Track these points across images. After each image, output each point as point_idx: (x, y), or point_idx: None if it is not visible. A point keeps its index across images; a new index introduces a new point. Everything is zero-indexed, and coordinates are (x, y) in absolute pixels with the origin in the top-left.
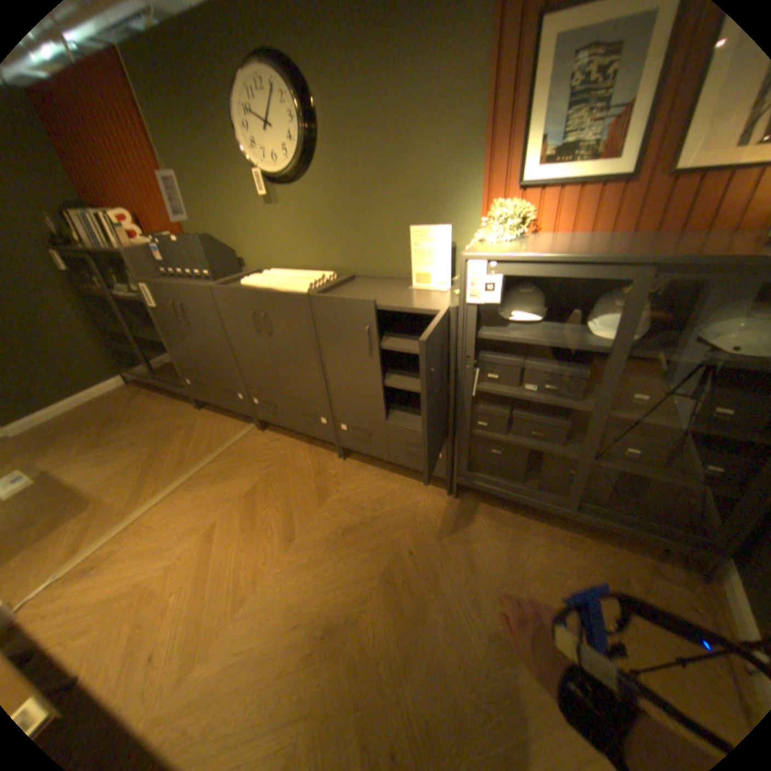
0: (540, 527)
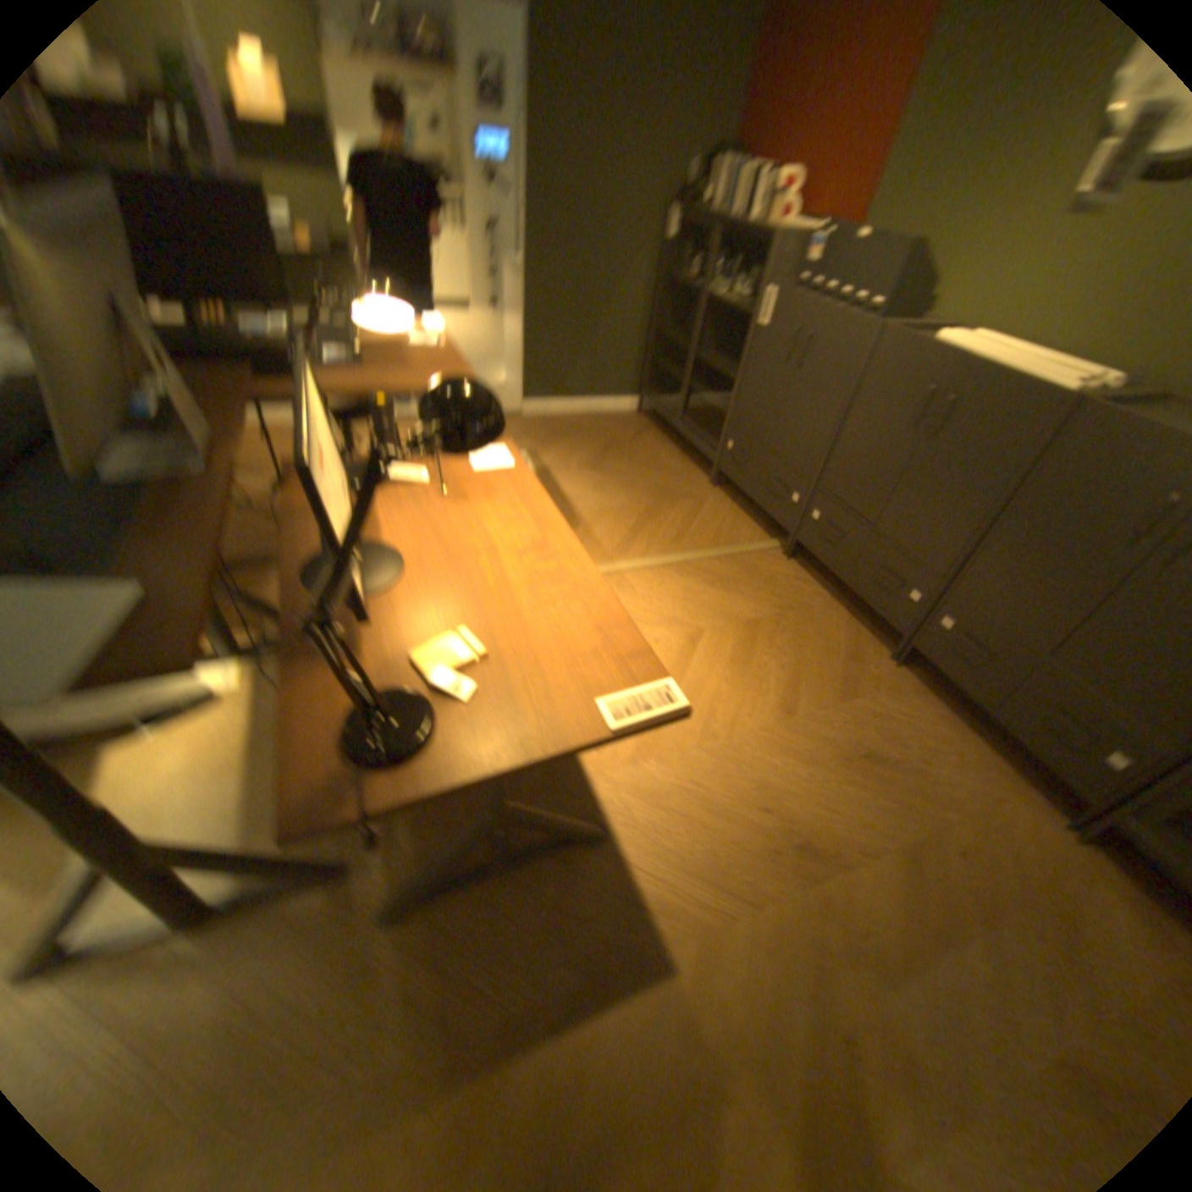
0: None
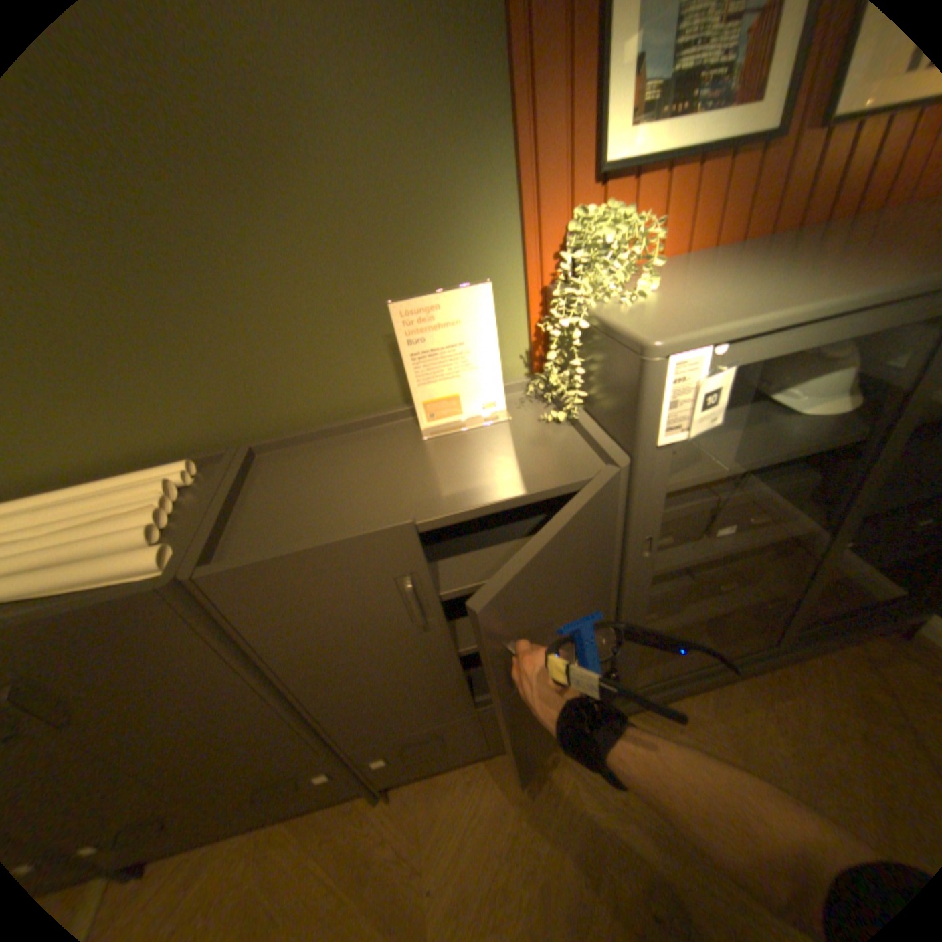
0: (735, 693)
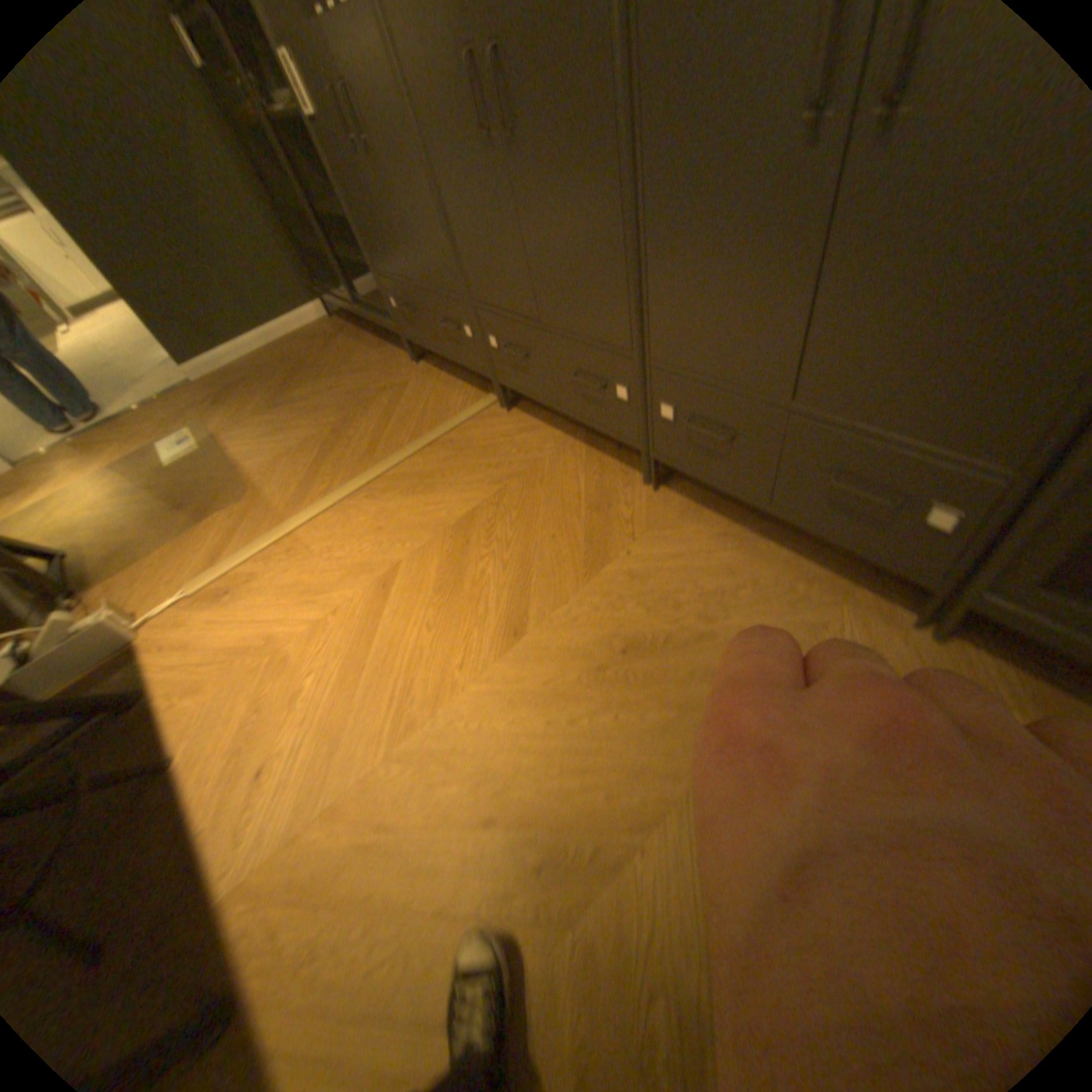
0: None
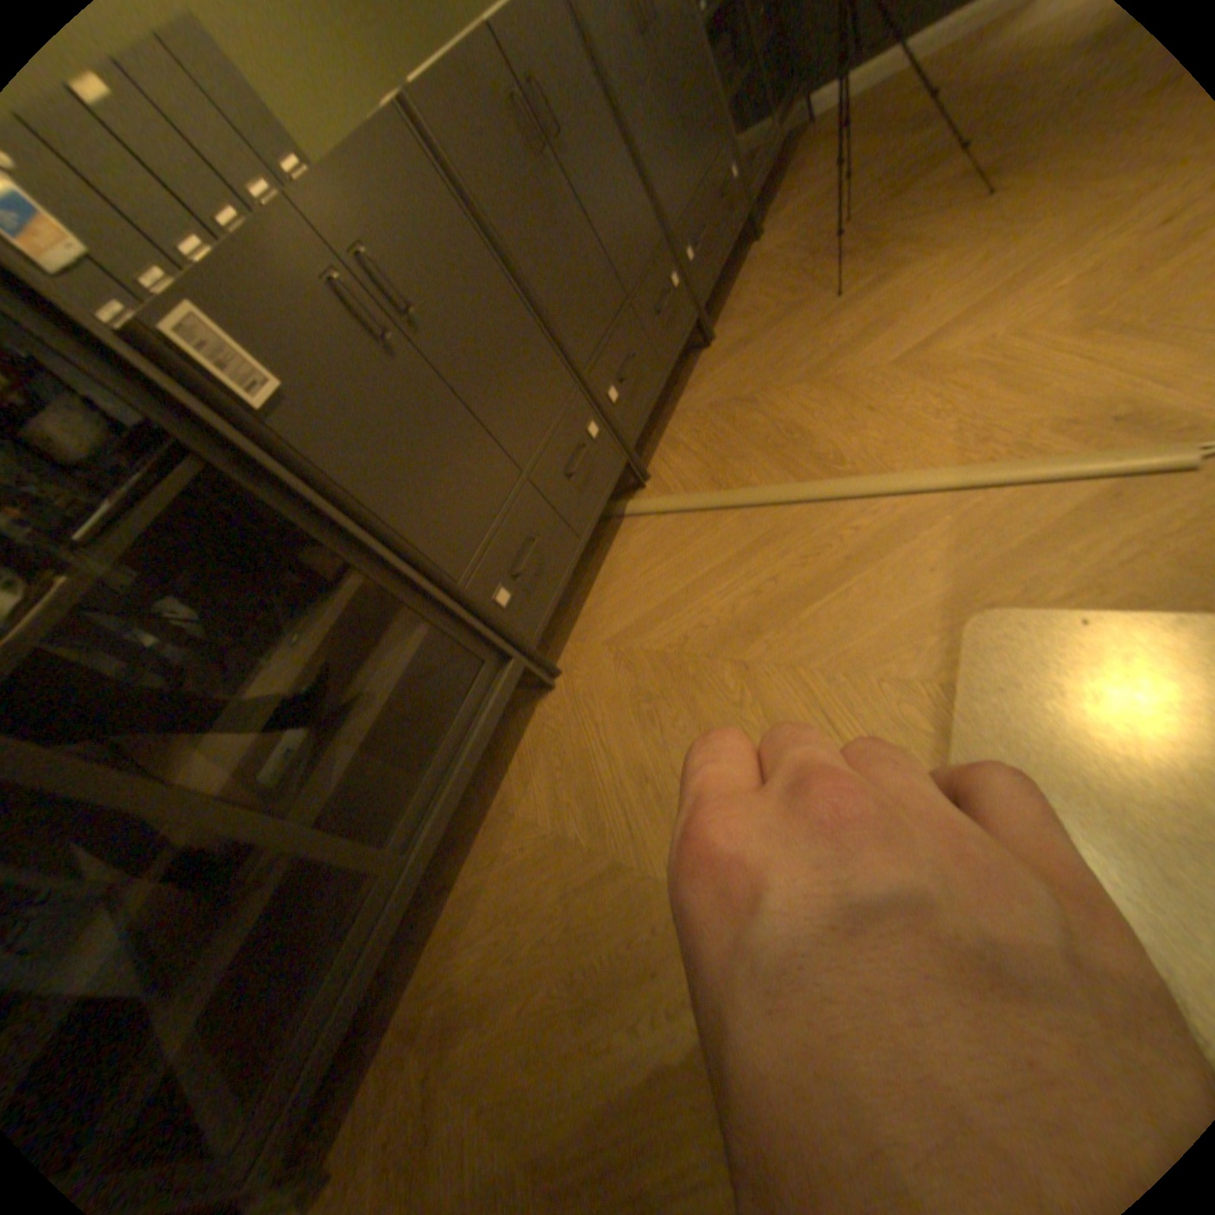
0: (785, 181)
